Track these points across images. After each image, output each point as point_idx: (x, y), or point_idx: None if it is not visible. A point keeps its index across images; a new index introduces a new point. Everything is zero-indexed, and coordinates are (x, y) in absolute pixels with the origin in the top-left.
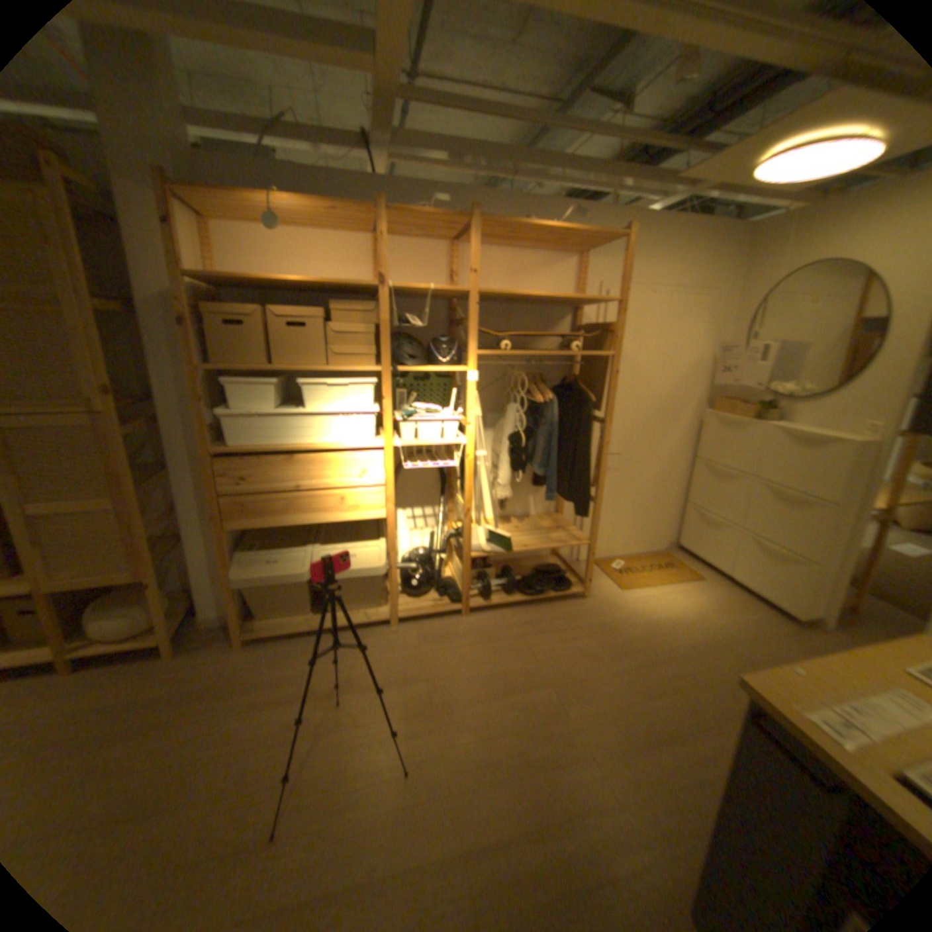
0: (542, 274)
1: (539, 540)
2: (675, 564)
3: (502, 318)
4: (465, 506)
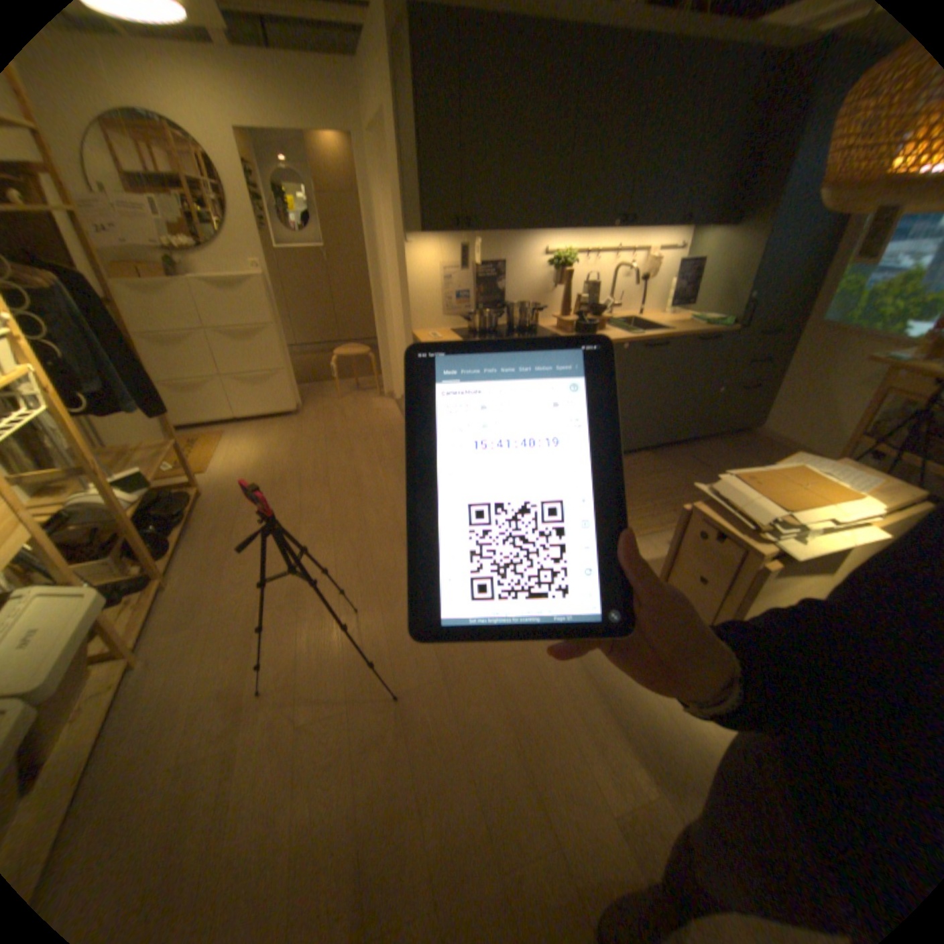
0: None
1: (139, 468)
2: (192, 439)
3: None
4: (87, 461)
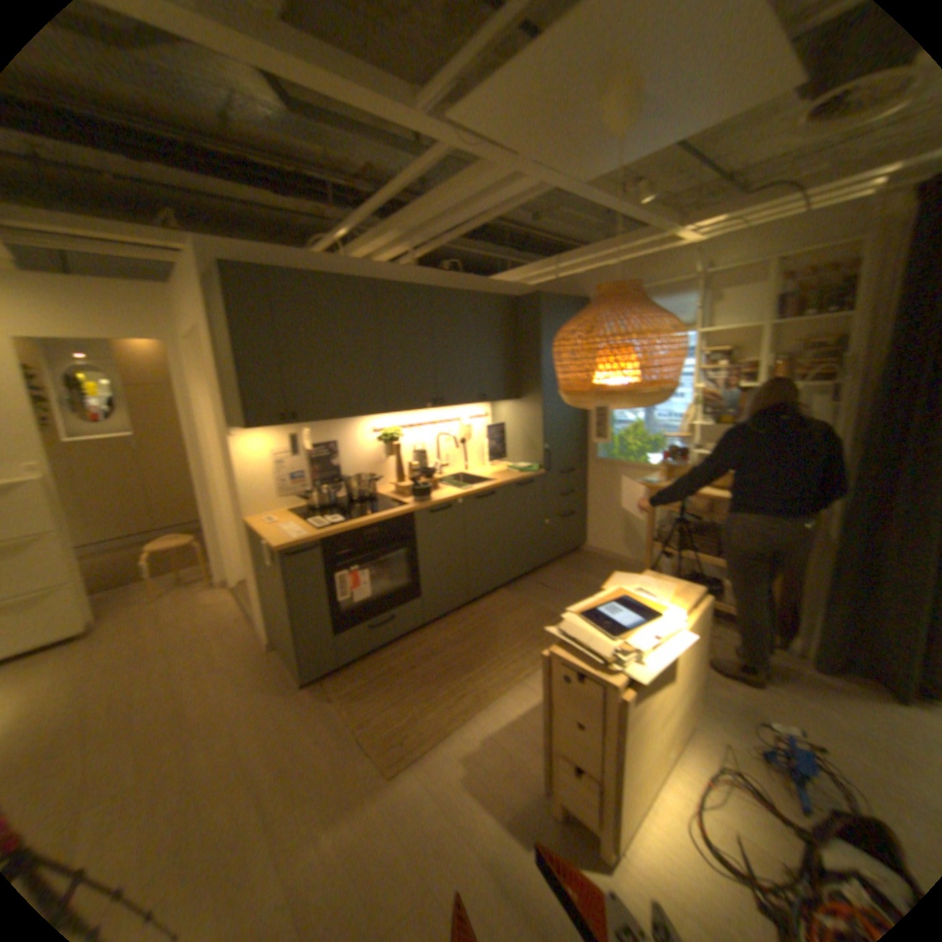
0: None
1: None
2: None
3: None
4: None
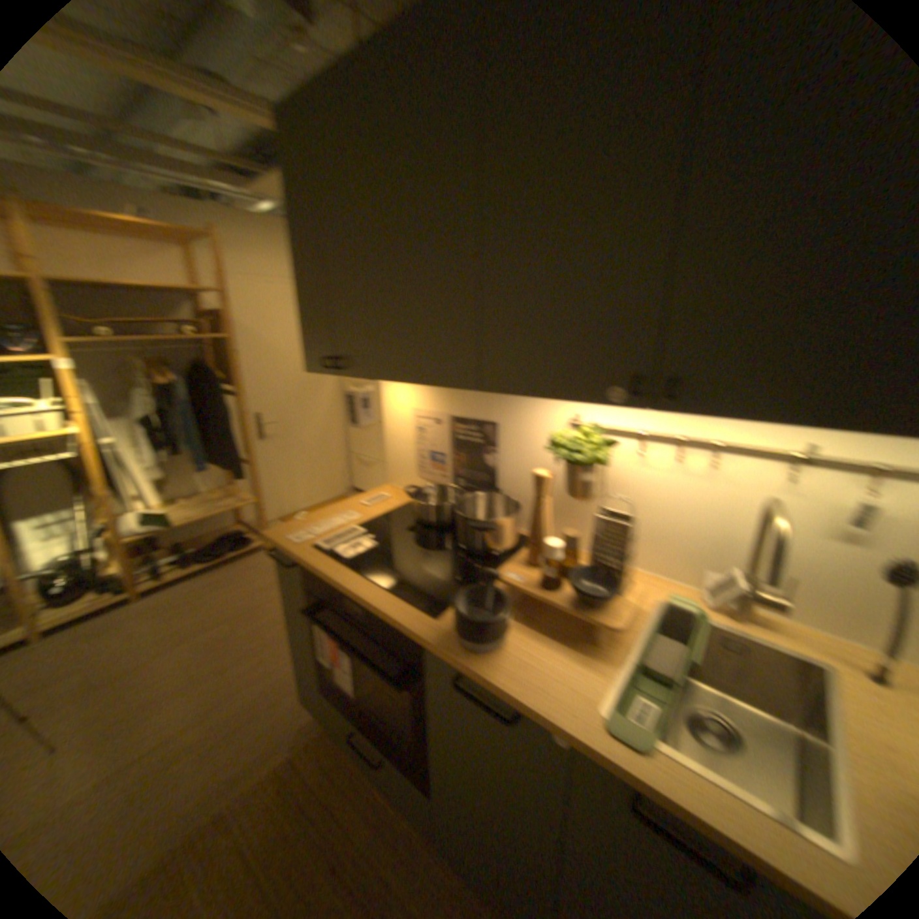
0: (138, 263)
1: (201, 512)
2: None
3: (99, 305)
4: (93, 497)
